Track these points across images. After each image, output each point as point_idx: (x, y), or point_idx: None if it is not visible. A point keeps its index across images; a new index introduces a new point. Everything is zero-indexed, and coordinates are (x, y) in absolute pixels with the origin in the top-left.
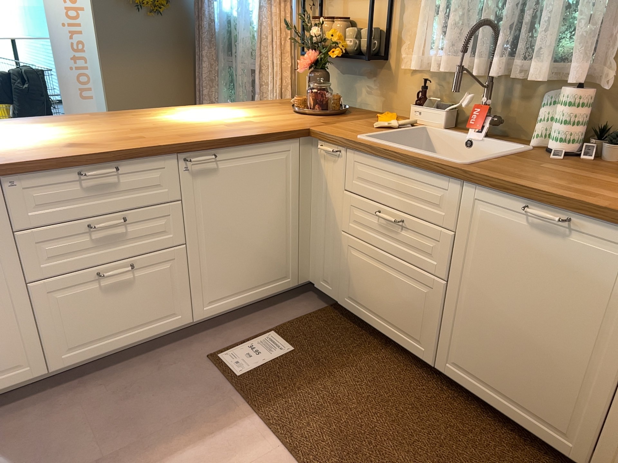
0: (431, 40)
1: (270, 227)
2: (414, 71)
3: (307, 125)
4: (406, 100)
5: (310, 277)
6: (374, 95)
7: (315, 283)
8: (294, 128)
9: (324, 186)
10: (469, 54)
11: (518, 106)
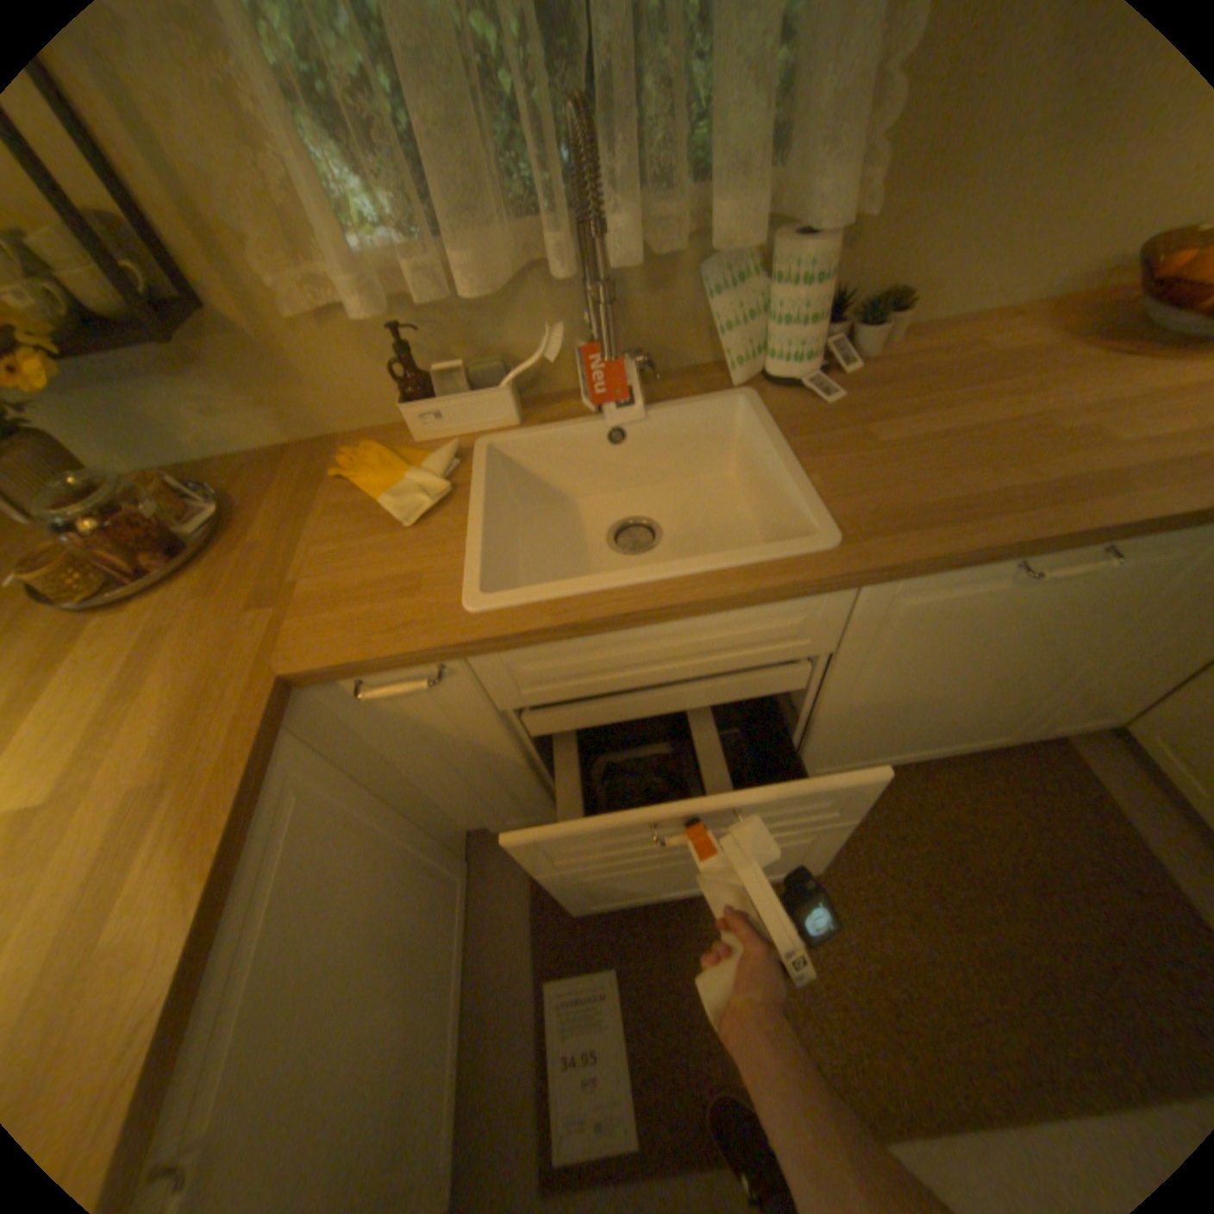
0: (338, 194)
1: (391, 911)
2: (325, 303)
3: (244, 661)
4: (345, 385)
5: (467, 827)
6: (233, 406)
7: (483, 826)
8: (238, 720)
9: (423, 732)
10: (506, 210)
11: (649, 301)
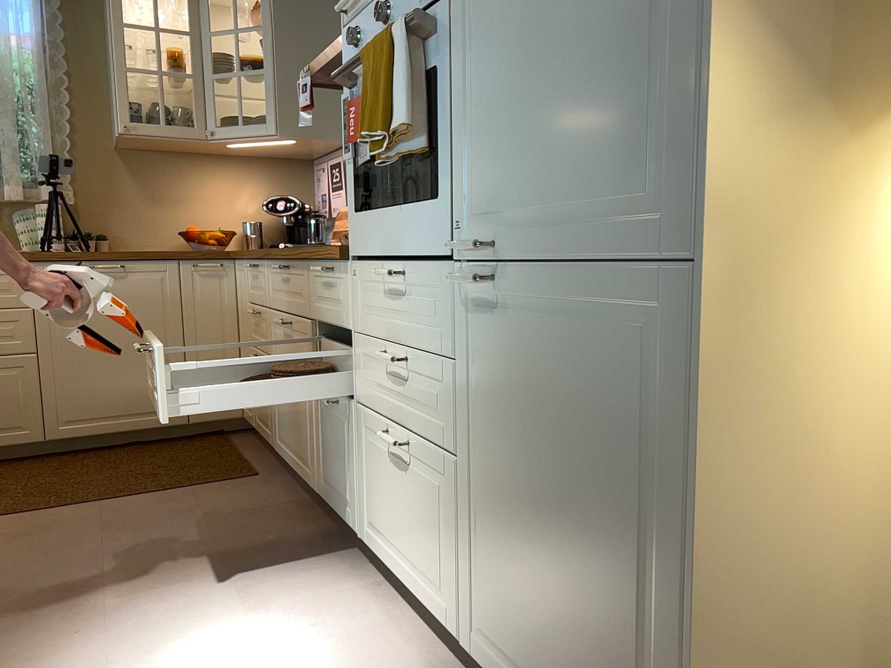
0: None
1: None
2: None
3: None
4: None
5: None
6: None
7: None
8: None
9: None
10: None
11: None
